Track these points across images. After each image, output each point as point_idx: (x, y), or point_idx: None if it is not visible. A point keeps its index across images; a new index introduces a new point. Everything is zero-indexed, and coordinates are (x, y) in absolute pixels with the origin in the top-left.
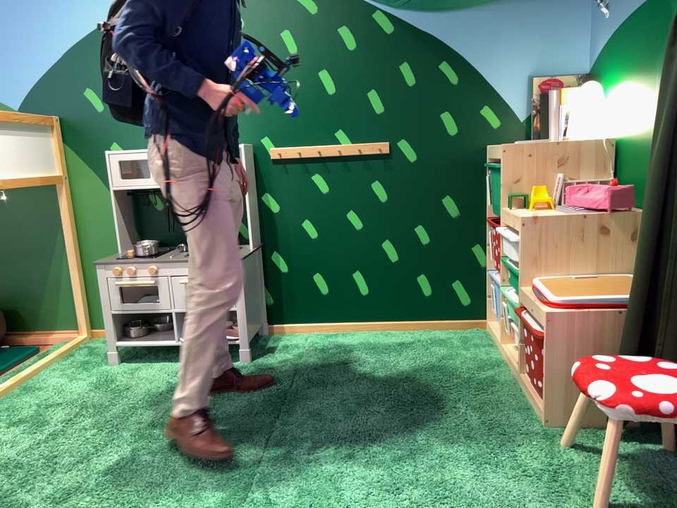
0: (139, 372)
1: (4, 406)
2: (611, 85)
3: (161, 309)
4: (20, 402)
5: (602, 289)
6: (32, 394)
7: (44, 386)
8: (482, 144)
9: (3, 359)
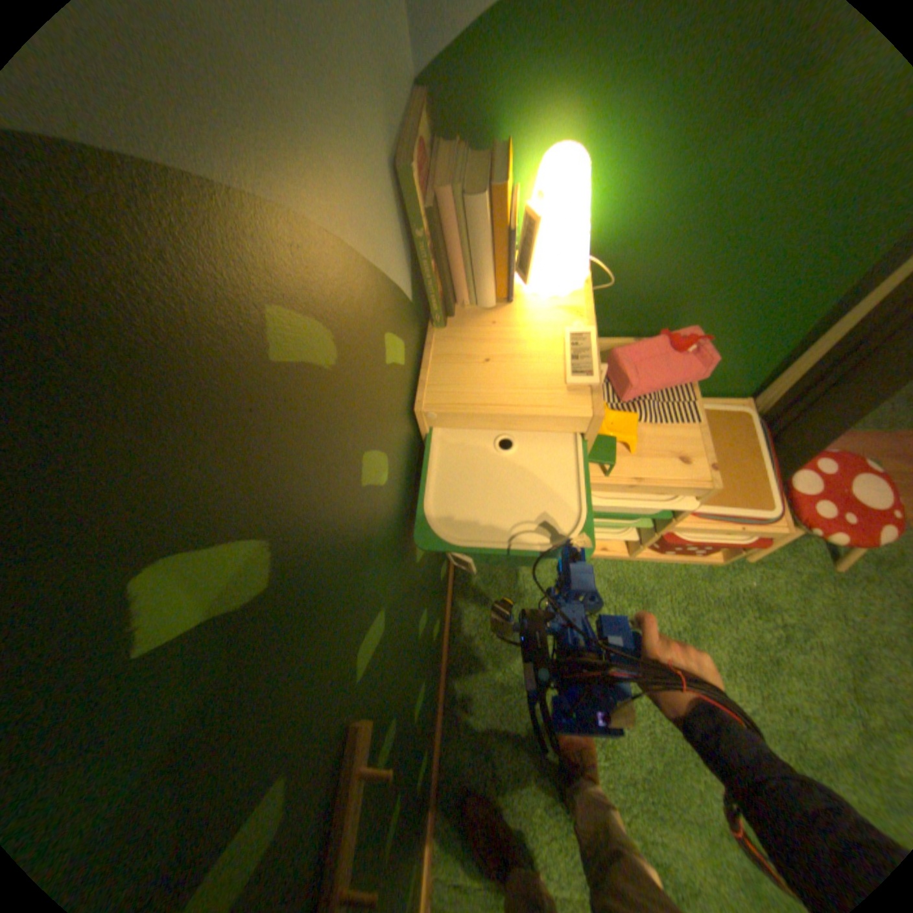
0: None
1: None
2: (591, 136)
3: None
4: None
5: (730, 448)
6: None
7: None
8: (414, 403)
9: None
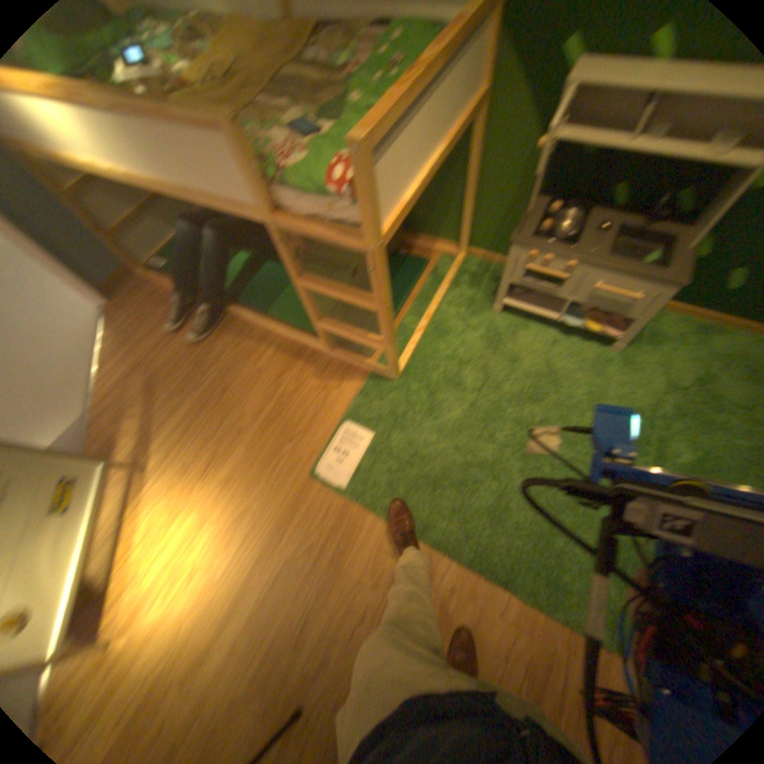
0: (521, 332)
1: (429, 349)
2: None
3: (563, 297)
4: (438, 347)
5: None
6: (444, 337)
7: (450, 328)
8: None
9: (409, 274)
